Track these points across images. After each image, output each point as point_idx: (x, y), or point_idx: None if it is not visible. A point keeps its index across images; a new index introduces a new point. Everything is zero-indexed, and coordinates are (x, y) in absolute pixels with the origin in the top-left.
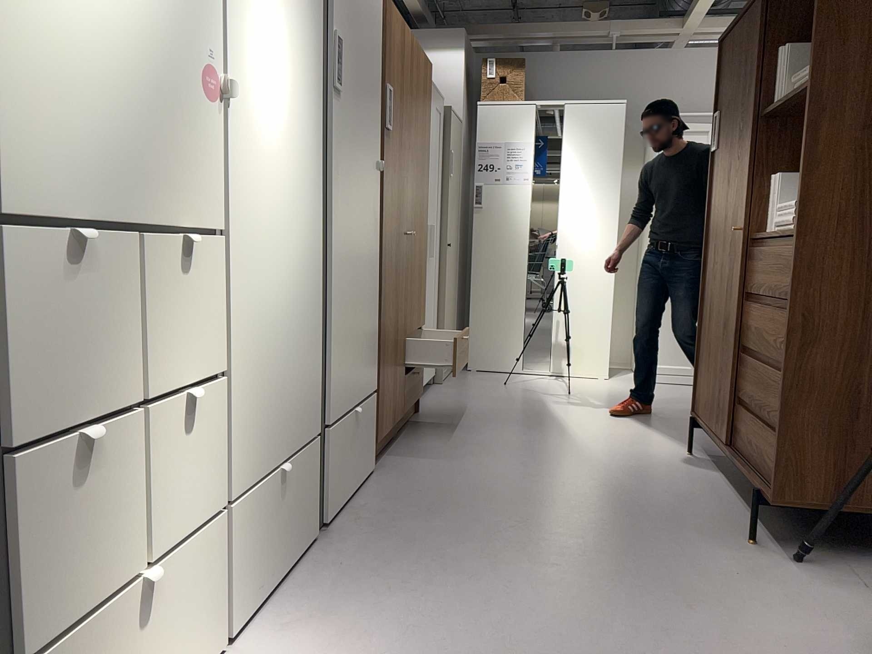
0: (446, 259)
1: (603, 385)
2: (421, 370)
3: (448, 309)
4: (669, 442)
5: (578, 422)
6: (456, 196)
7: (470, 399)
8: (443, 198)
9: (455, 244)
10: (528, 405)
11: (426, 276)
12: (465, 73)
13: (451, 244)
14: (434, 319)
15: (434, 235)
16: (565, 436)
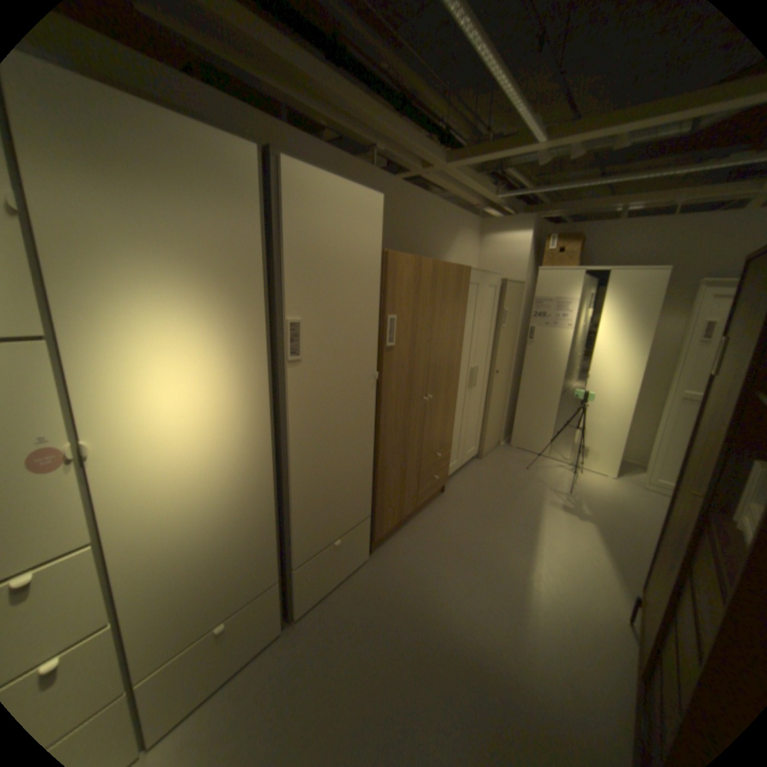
0: (493, 383)
1: (607, 487)
2: (447, 469)
3: (493, 412)
4: (622, 593)
5: (554, 537)
6: (512, 336)
7: (491, 482)
8: (495, 343)
9: (507, 368)
10: (528, 500)
11: (468, 400)
12: (532, 246)
13: (501, 370)
14: (478, 422)
15: (477, 374)
16: (532, 554)
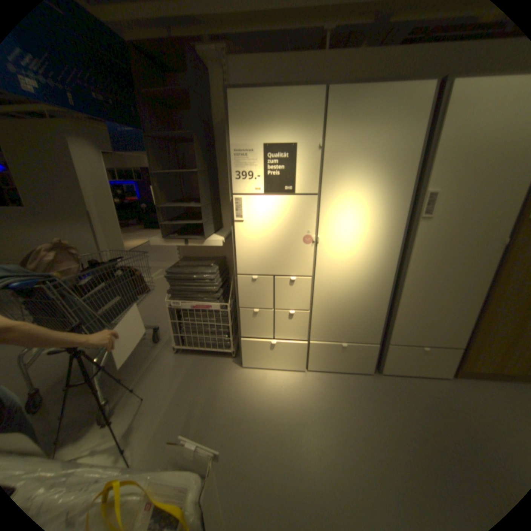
0: None
1: None
2: None
3: None
4: None
5: None
6: None
7: None
8: None
9: None
10: None
11: None
12: None
13: None
14: None
15: None
16: None
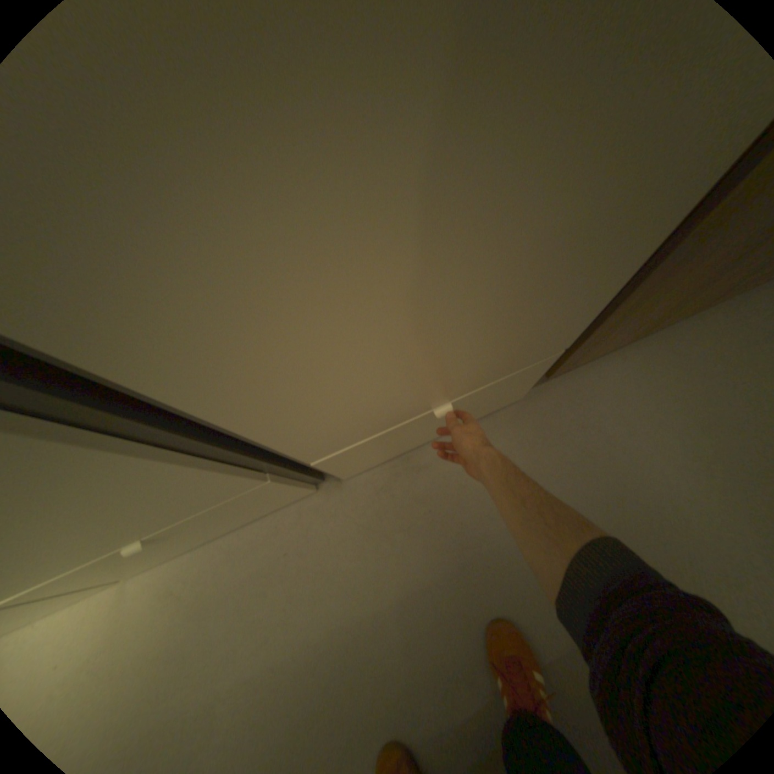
0: None
1: None
2: None
3: None
4: None
5: None
6: None
7: None
8: None
9: None
10: None
11: None
12: None
13: None
14: None
15: None
16: None
